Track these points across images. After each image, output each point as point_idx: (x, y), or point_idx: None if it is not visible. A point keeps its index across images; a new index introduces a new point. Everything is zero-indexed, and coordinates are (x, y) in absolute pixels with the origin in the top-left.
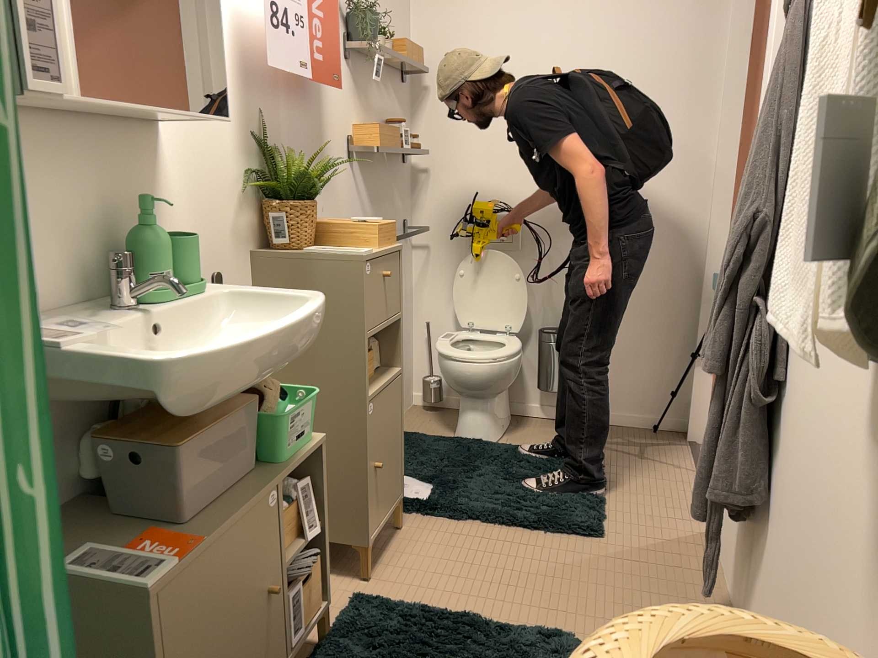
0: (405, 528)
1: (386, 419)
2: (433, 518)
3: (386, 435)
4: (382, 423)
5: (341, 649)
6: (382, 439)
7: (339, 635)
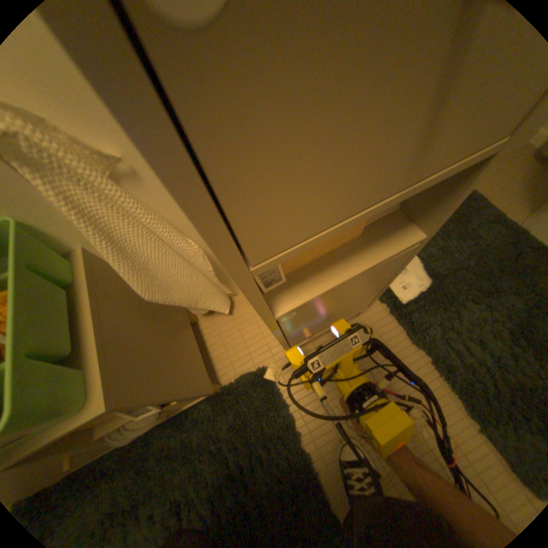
0: (361, 316)
1: (336, 300)
2: (392, 323)
3: (334, 307)
4: (324, 307)
5: (209, 415)
6: (322, 313)
7: (219, 401)
